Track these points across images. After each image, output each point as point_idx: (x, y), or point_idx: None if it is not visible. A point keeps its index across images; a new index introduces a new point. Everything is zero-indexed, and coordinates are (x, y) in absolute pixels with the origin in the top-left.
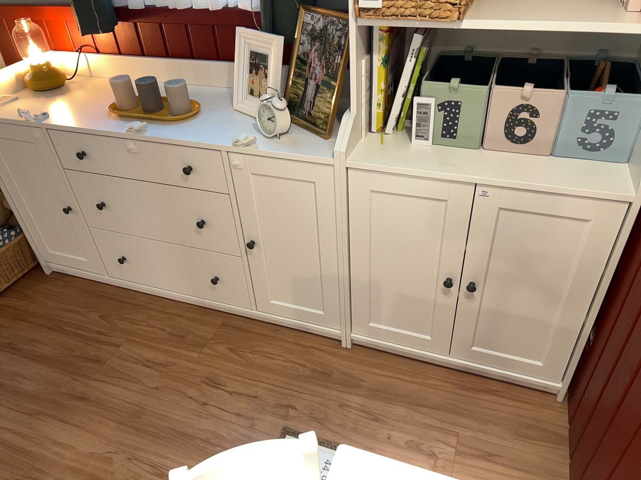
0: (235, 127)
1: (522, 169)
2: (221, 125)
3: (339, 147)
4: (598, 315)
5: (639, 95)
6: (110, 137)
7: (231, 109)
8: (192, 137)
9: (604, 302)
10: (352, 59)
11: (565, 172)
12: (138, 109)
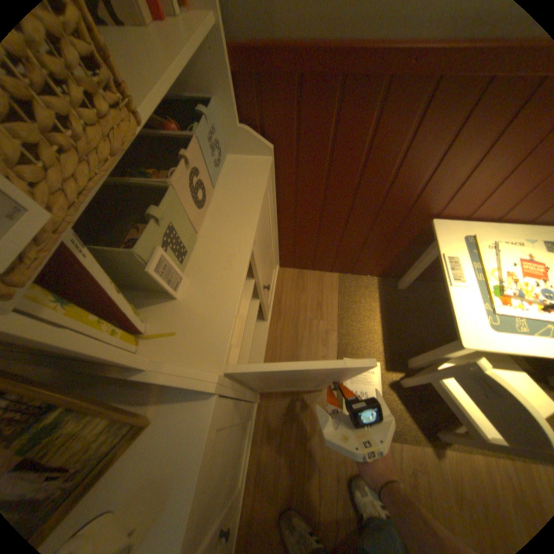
0: None
1: (231, 206)
2: None
3: (206, 384)
4: (279, 224)
5: (200, 98)
6: None
7: None
8: None
9: (278, 217)
10: (67, 343)
11: (237, 182)
12: None
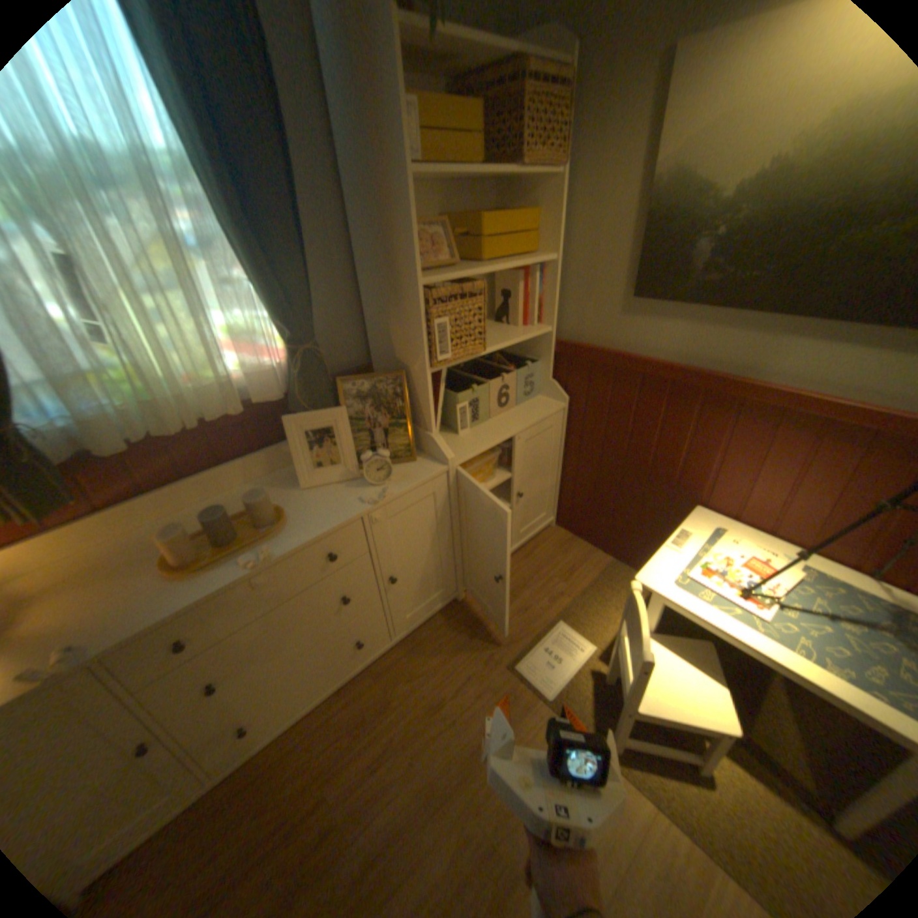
0: (331, 497)
1: (517, 417)
2: (317, 504)
3: (447, 456)
4: (563, 469)
5: (533, 361)
6: (214, 594)
7: (290, 491)
8: (318, 526)
9: (564, 460)
10: (427, 395)
11: (531, 409)
12: (199, 550)
